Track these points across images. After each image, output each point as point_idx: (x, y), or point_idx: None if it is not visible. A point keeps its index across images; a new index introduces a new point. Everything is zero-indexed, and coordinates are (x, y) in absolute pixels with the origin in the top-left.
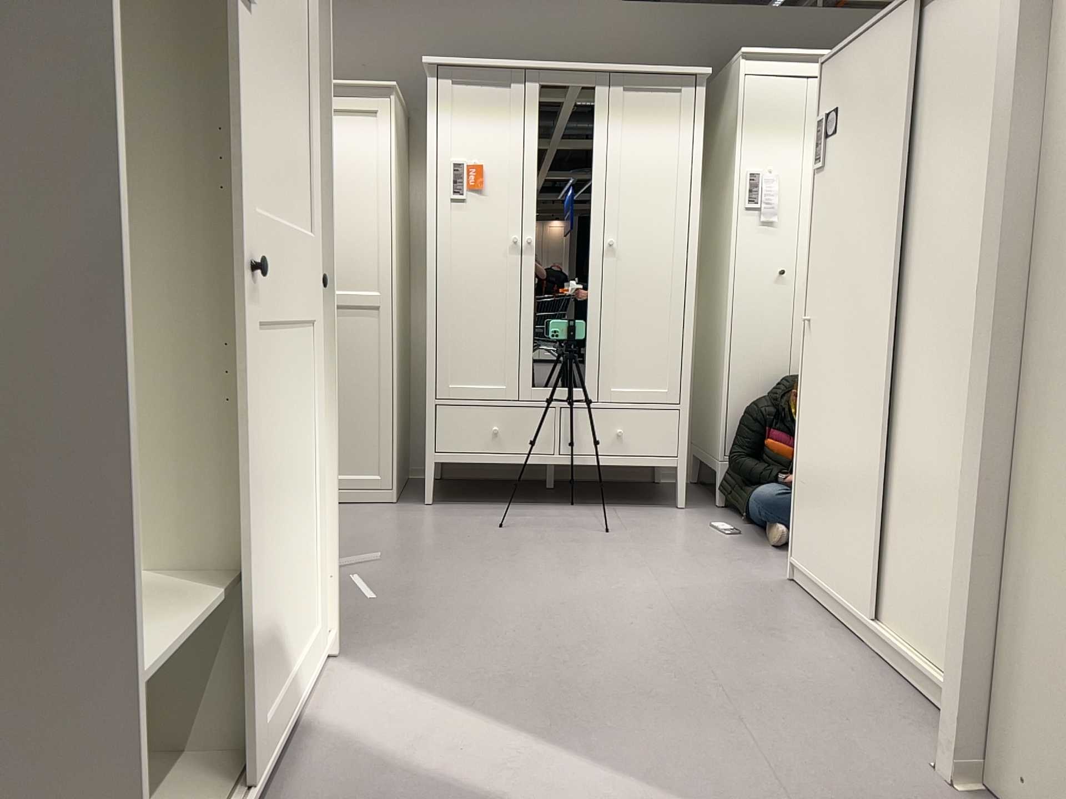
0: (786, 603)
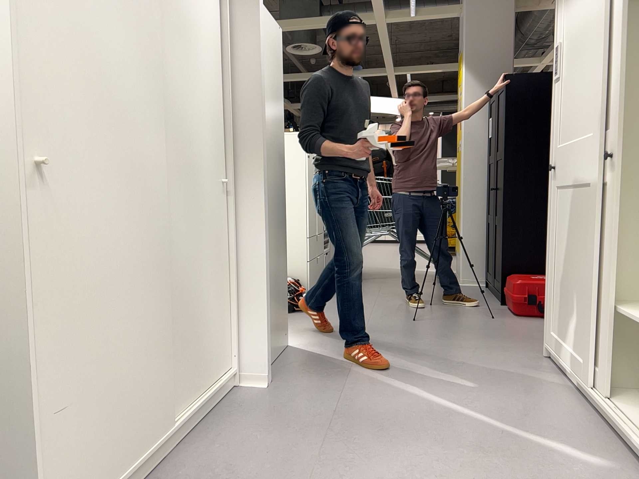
0: None
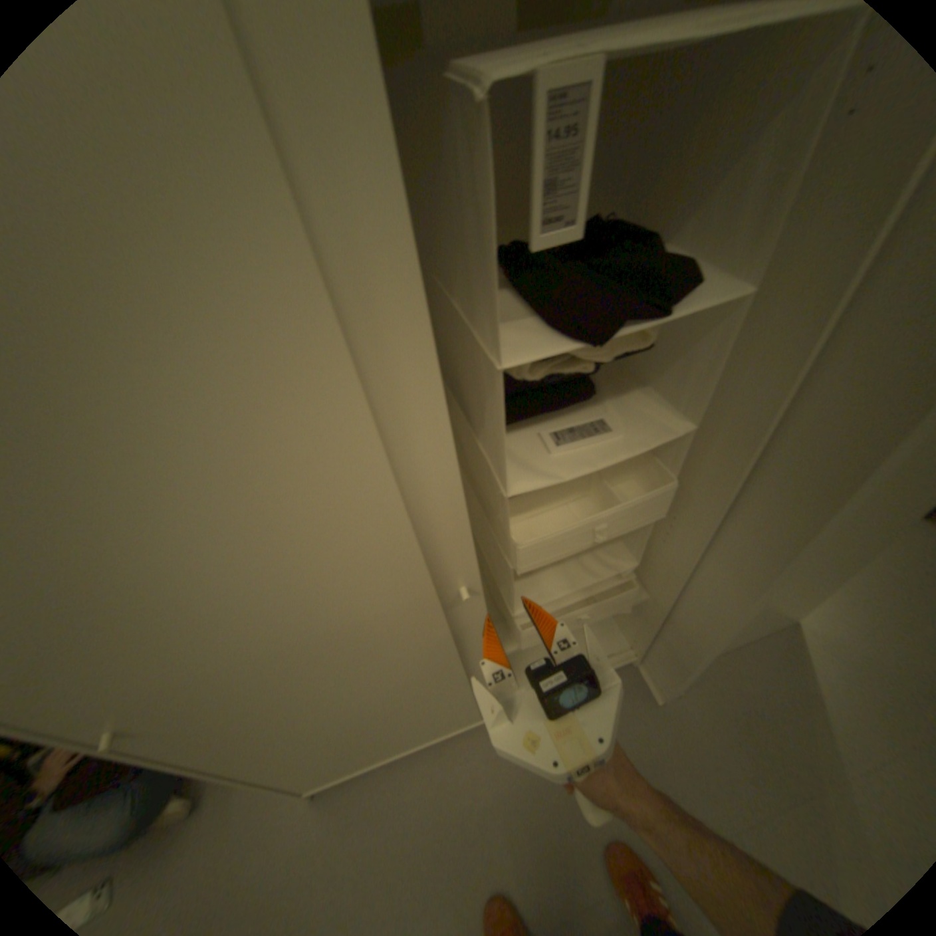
0: (373, 810)
